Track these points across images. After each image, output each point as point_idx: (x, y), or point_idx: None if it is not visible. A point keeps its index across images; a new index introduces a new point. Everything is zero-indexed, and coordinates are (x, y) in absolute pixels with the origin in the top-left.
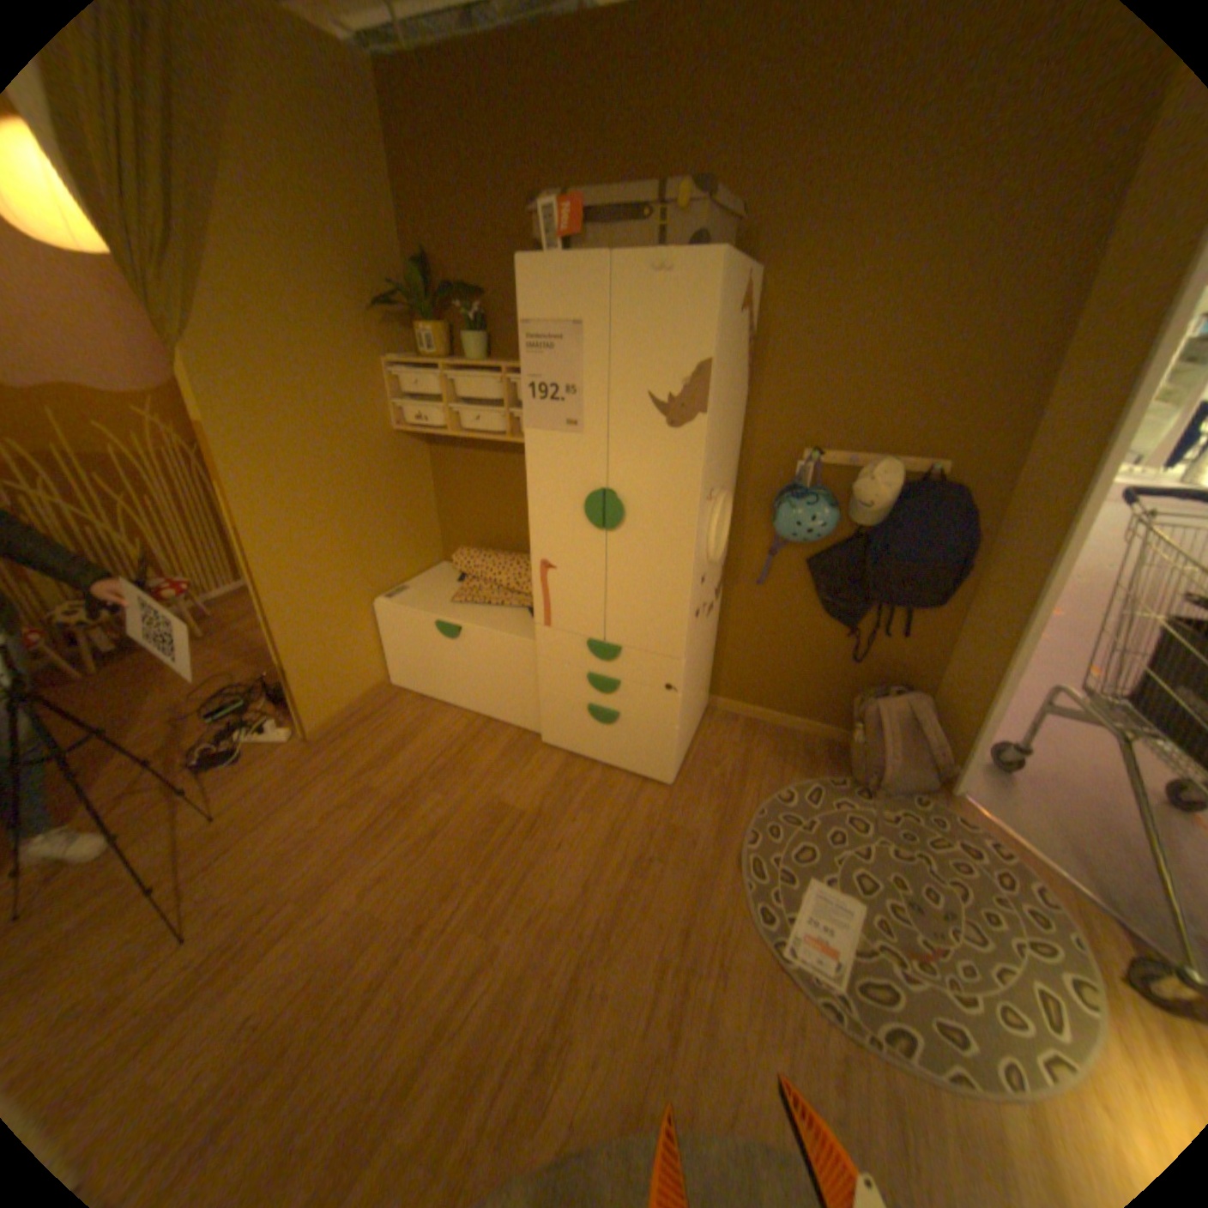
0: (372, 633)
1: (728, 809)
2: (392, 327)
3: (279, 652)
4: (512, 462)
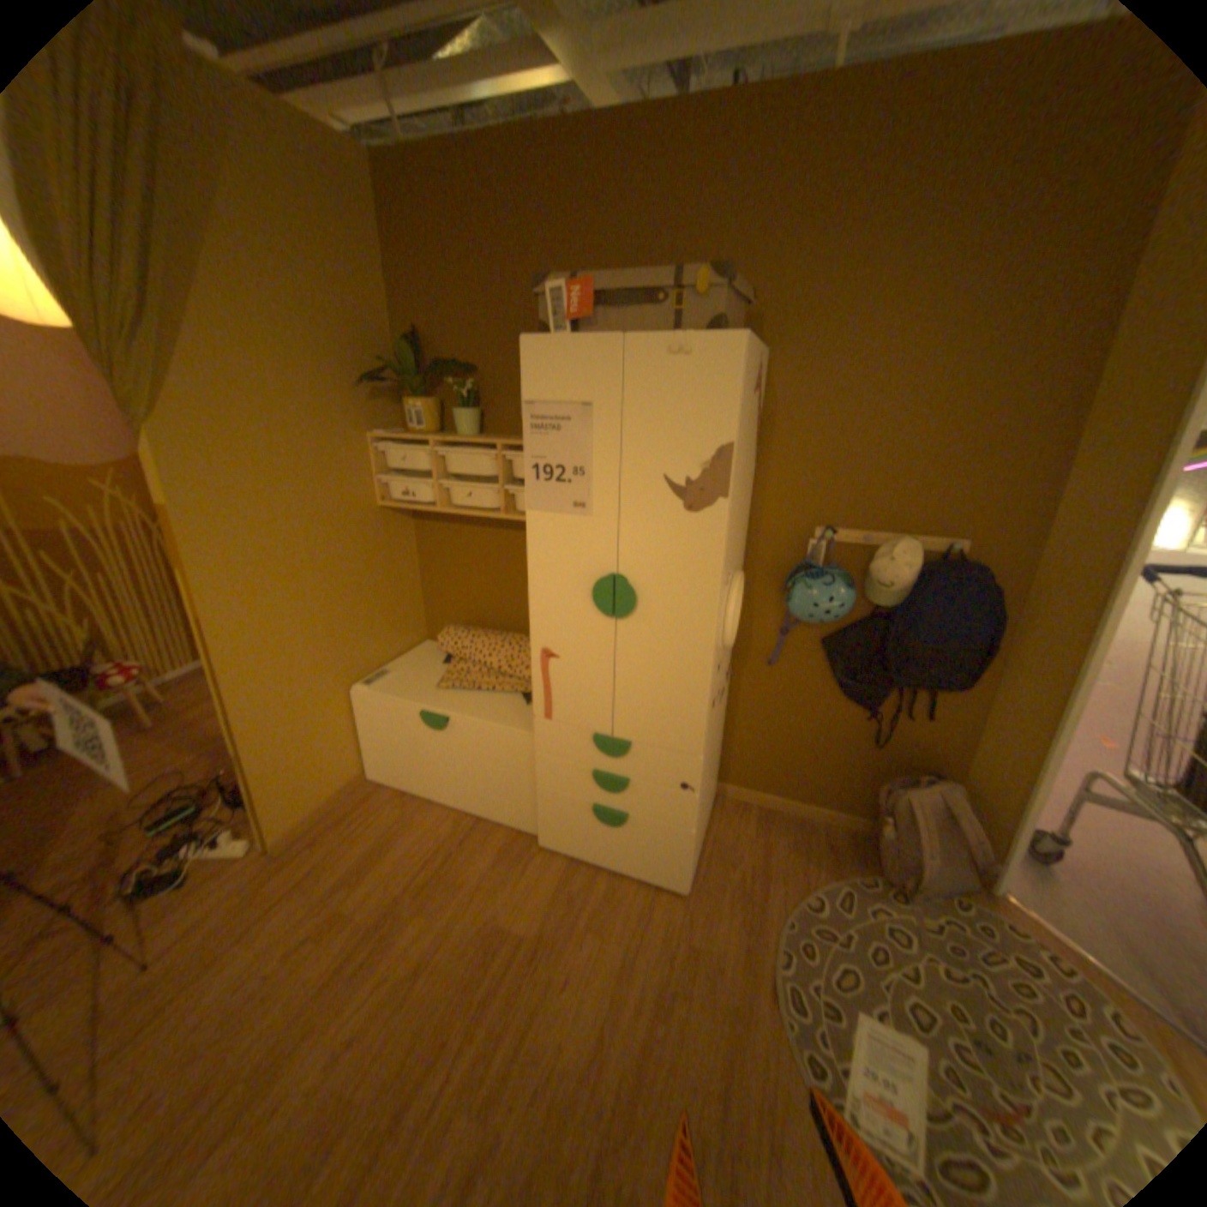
0: (347, 724)
1: (754, 924)
2: (380, 402)
3: (240, 755)
4: (505, 537)
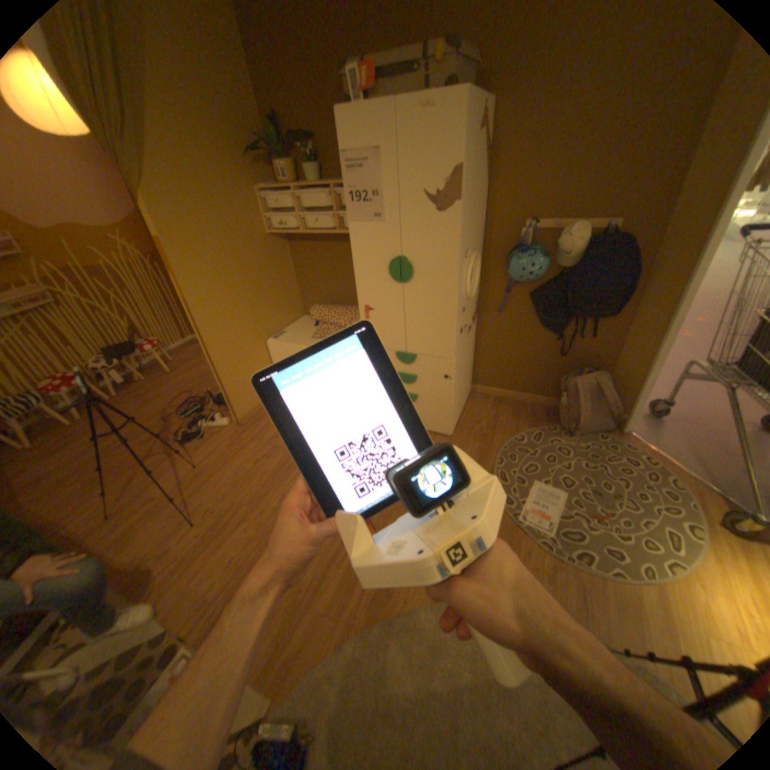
0: (267, 360)
1: (484, 447)
2: (258, 165)
3: (217, 373)
4: (341, 247)
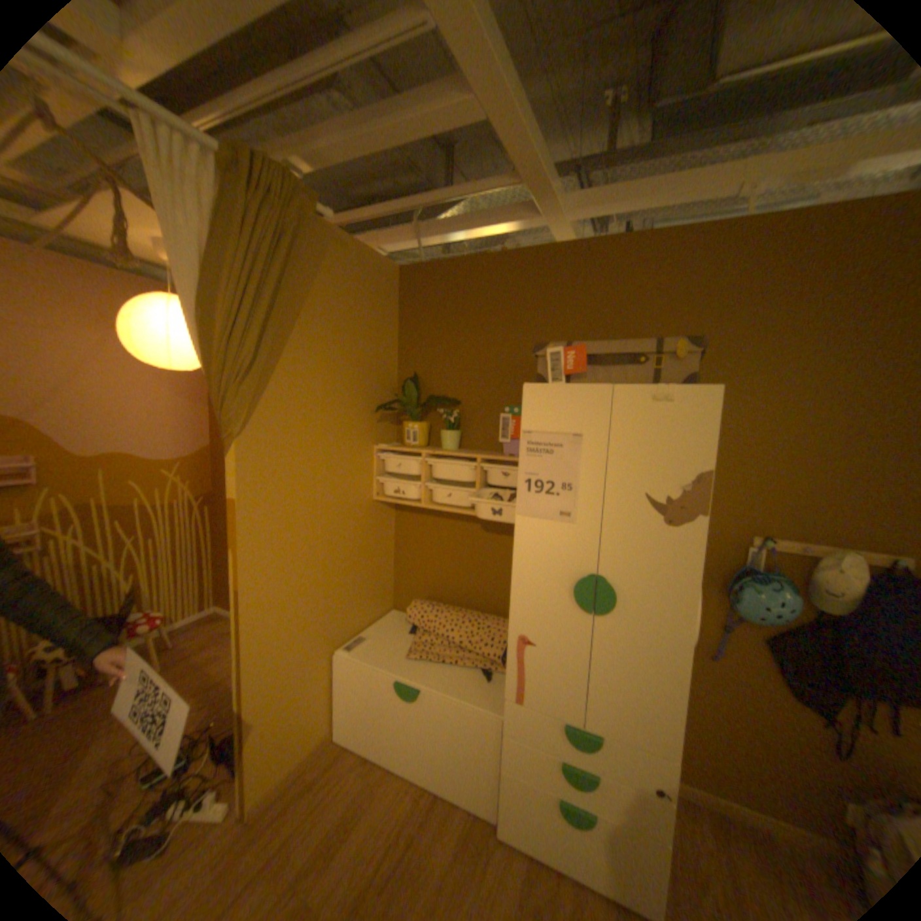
0: (326, 686)
1: None
2: (385, 423)
3: (243, 716)
4: (470, 528)
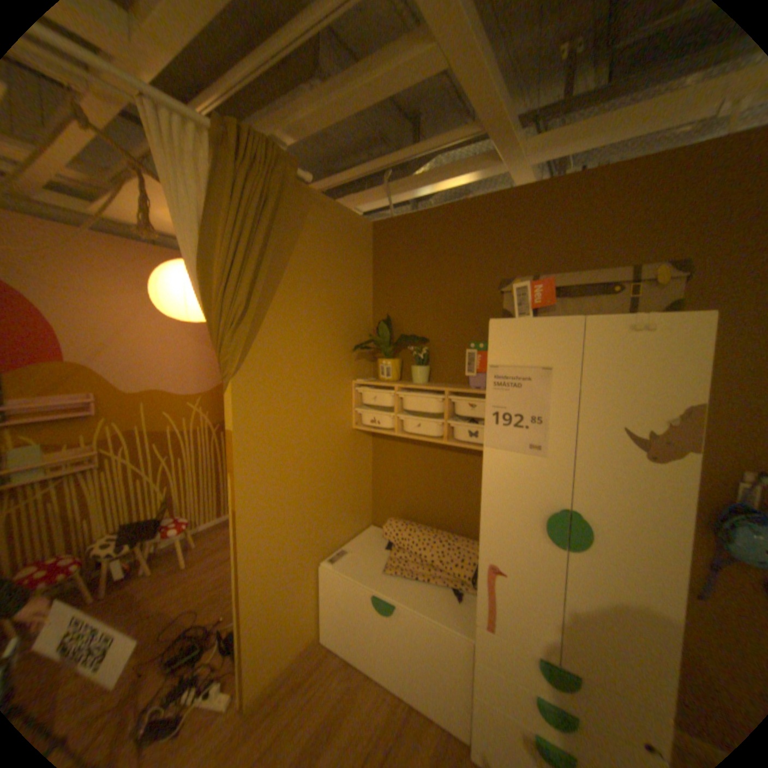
0: (313, 593)
1: None
2: (362, 360)
3: (241, 619)
4: (439, 454)
